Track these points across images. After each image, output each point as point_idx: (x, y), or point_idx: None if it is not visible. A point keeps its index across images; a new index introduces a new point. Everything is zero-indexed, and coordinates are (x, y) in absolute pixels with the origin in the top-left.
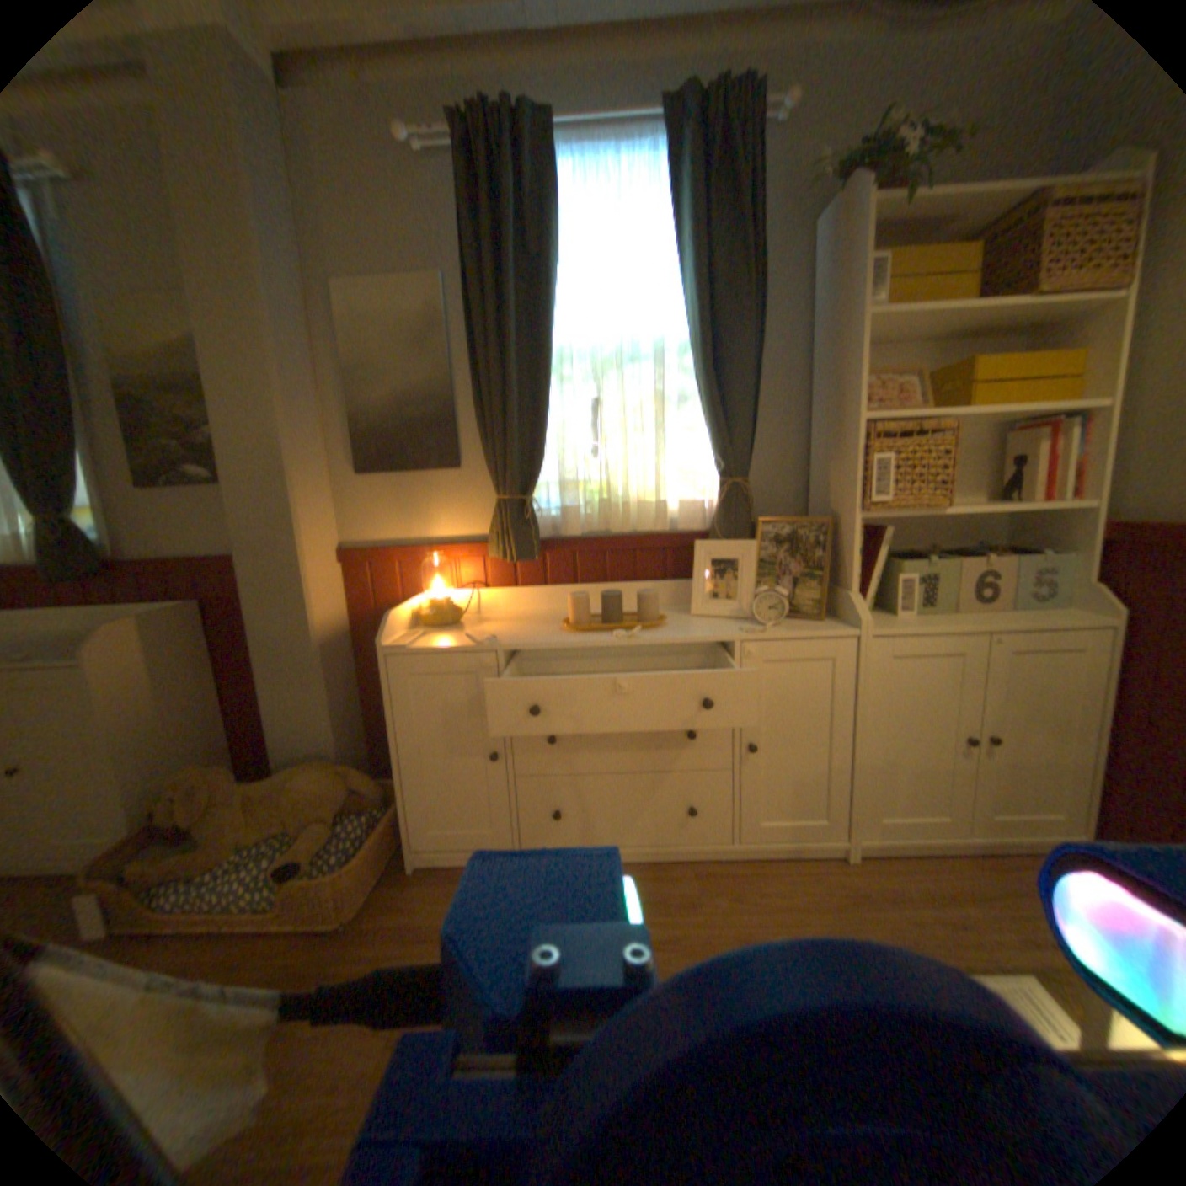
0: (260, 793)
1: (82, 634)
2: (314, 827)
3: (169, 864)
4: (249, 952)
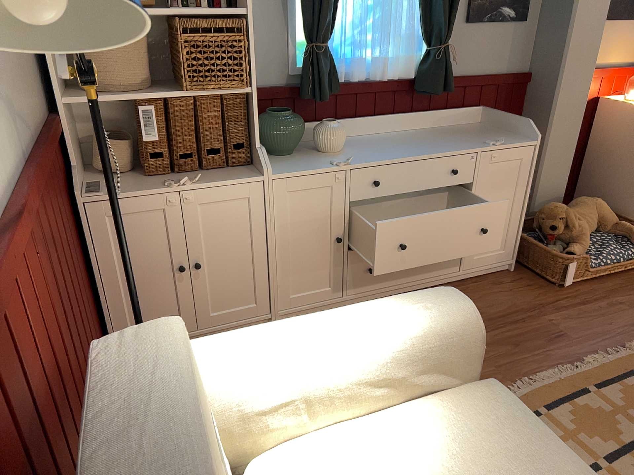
0: (585, 212)
1: (426, 131)
2: (614, 225)
3: (576, 249)
4: (631, 277)
